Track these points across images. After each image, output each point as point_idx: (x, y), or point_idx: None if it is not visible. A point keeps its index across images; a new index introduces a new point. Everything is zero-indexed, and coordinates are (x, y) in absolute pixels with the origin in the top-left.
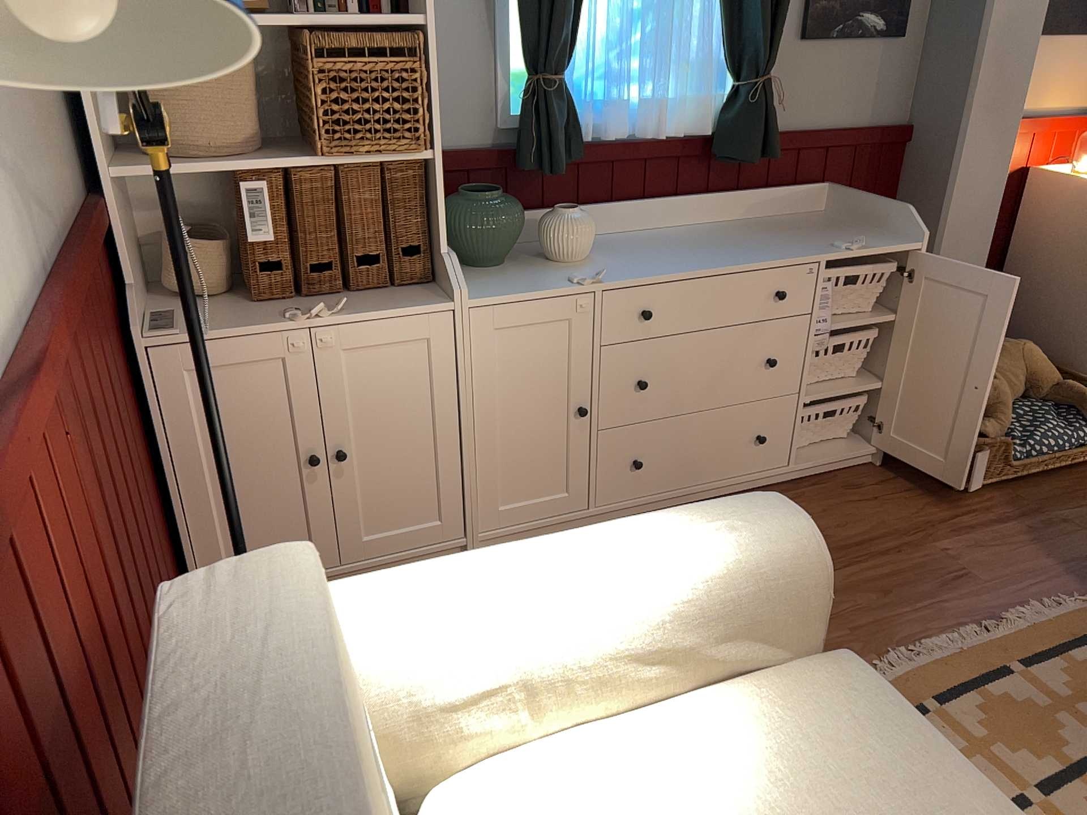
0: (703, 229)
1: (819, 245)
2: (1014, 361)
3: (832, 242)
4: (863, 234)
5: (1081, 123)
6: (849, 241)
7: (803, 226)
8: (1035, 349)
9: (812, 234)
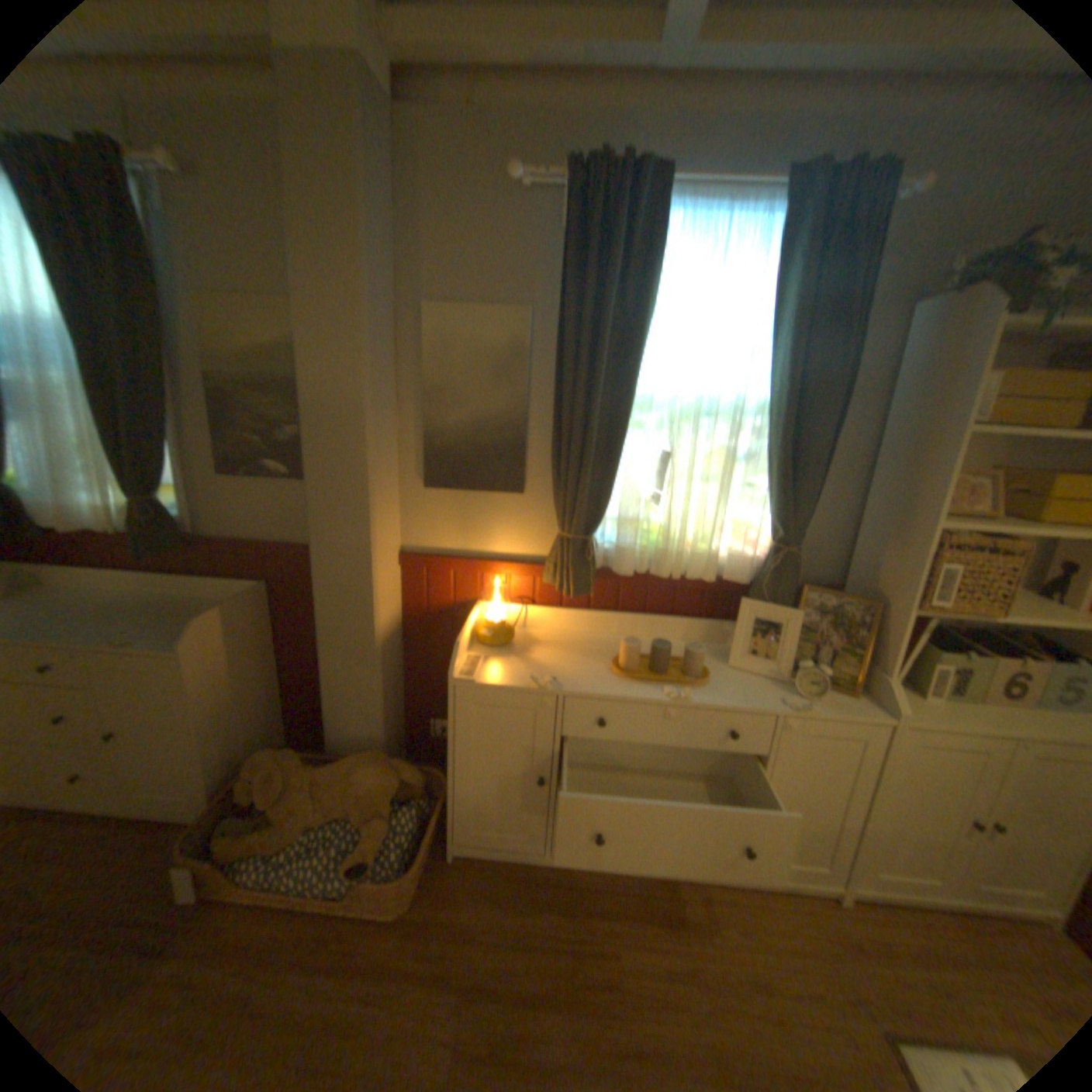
0: (134, 600)
1: (115, 636)
2: (338, 782)
3: (132, 635)
4: (185, 633)
5: (526, 571)
6: (145, 638)
7: (188, 614)
8: (368, 776)
9: (154, 624)
